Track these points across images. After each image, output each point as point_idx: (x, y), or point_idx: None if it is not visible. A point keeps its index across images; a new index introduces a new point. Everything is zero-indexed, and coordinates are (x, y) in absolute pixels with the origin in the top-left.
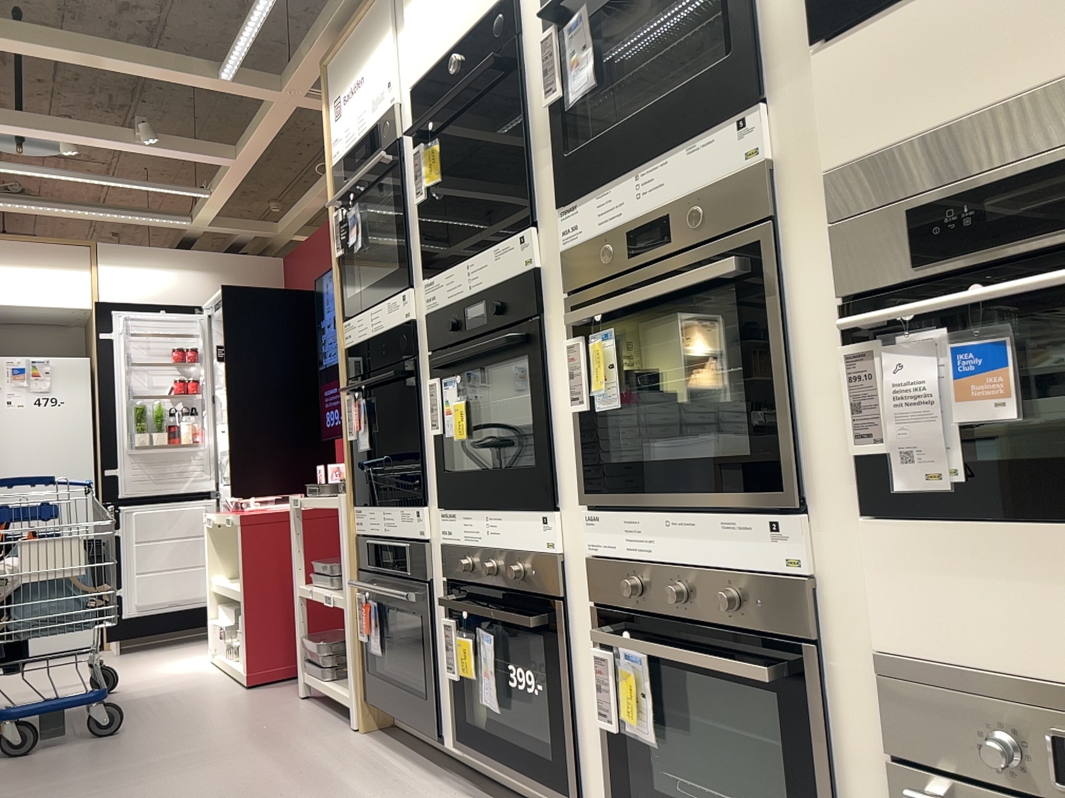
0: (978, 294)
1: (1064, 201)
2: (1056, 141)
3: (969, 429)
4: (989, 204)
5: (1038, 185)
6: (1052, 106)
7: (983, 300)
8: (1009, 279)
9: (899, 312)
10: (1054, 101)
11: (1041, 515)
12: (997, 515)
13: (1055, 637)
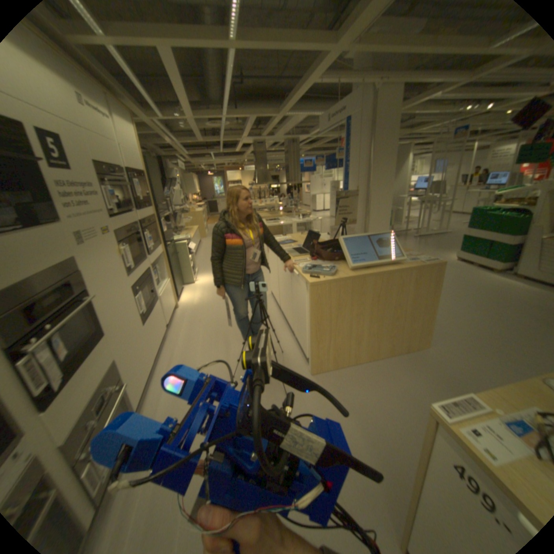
0: (62, 324)
1: (54, 299)
2: (48, 285)
3: (61, 361)
4: (43, 302)
5: (51, 296)
6: (45, 276)
7: (62, 325)
8: (51, 320)
9: (48, 337)
10: (46, 275)
11: (74, 371)
12: (68, 378)
13: (84, 392)
